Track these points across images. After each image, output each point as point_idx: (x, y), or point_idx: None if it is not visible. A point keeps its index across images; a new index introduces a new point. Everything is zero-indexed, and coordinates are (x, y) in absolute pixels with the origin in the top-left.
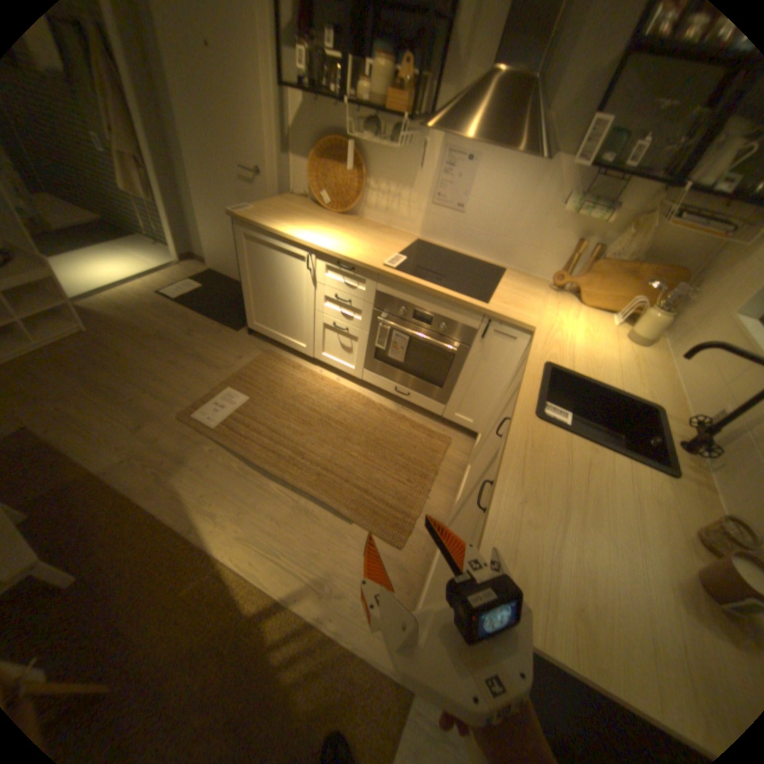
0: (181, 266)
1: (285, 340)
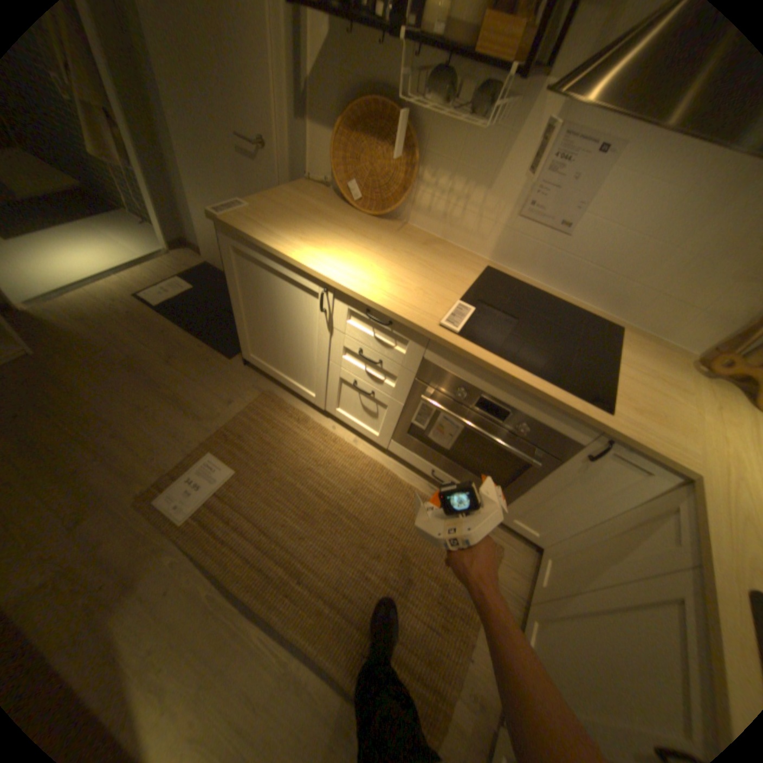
0: (169, 256)
1: (288, 383)
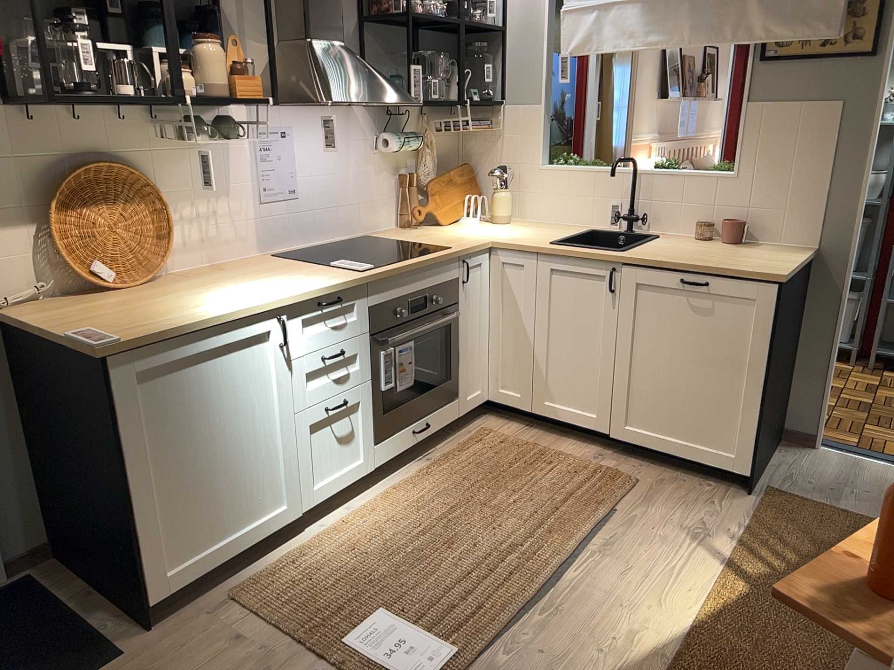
0: None
1: (247, 538)
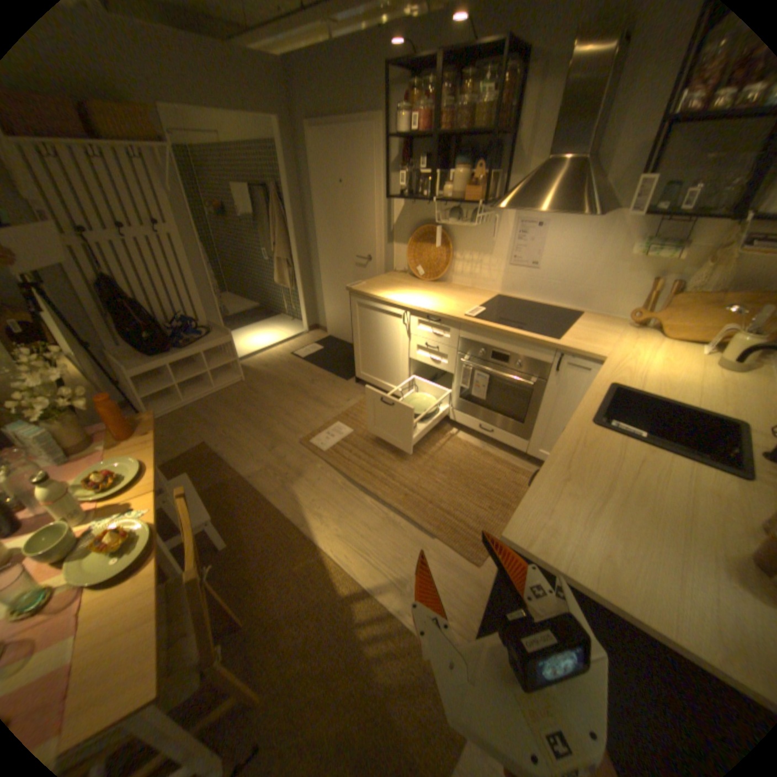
0: (309, 334)
1: (384, 385)
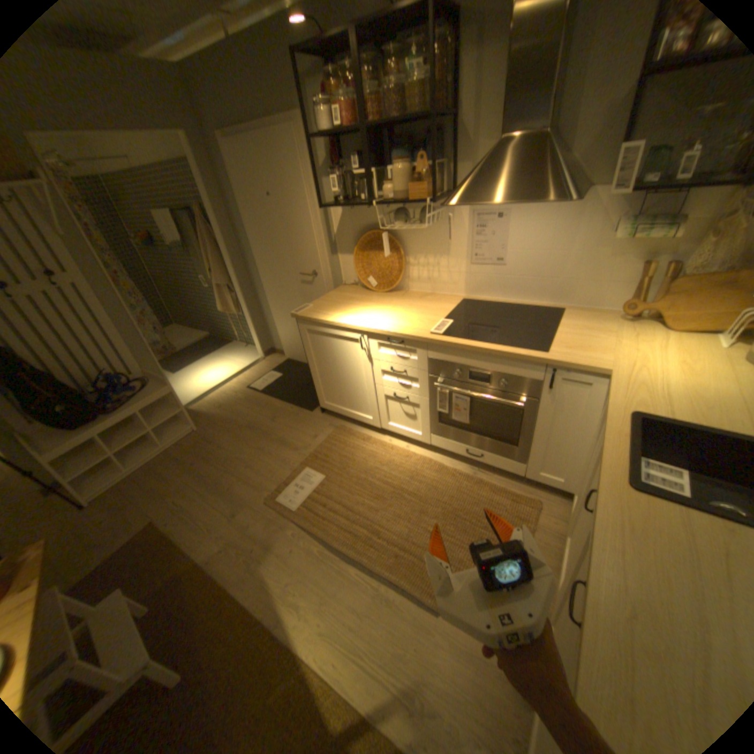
0: (265, 360)
1: (352, 414)
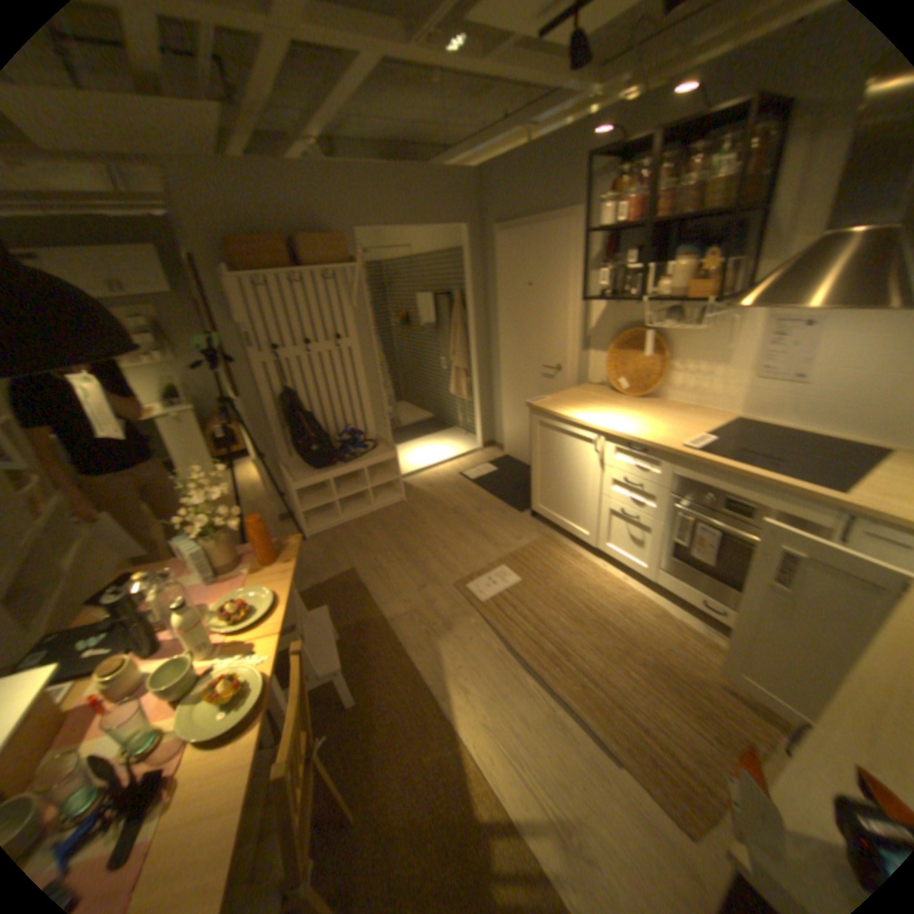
0: (483, 451)
1: (567, 525)
